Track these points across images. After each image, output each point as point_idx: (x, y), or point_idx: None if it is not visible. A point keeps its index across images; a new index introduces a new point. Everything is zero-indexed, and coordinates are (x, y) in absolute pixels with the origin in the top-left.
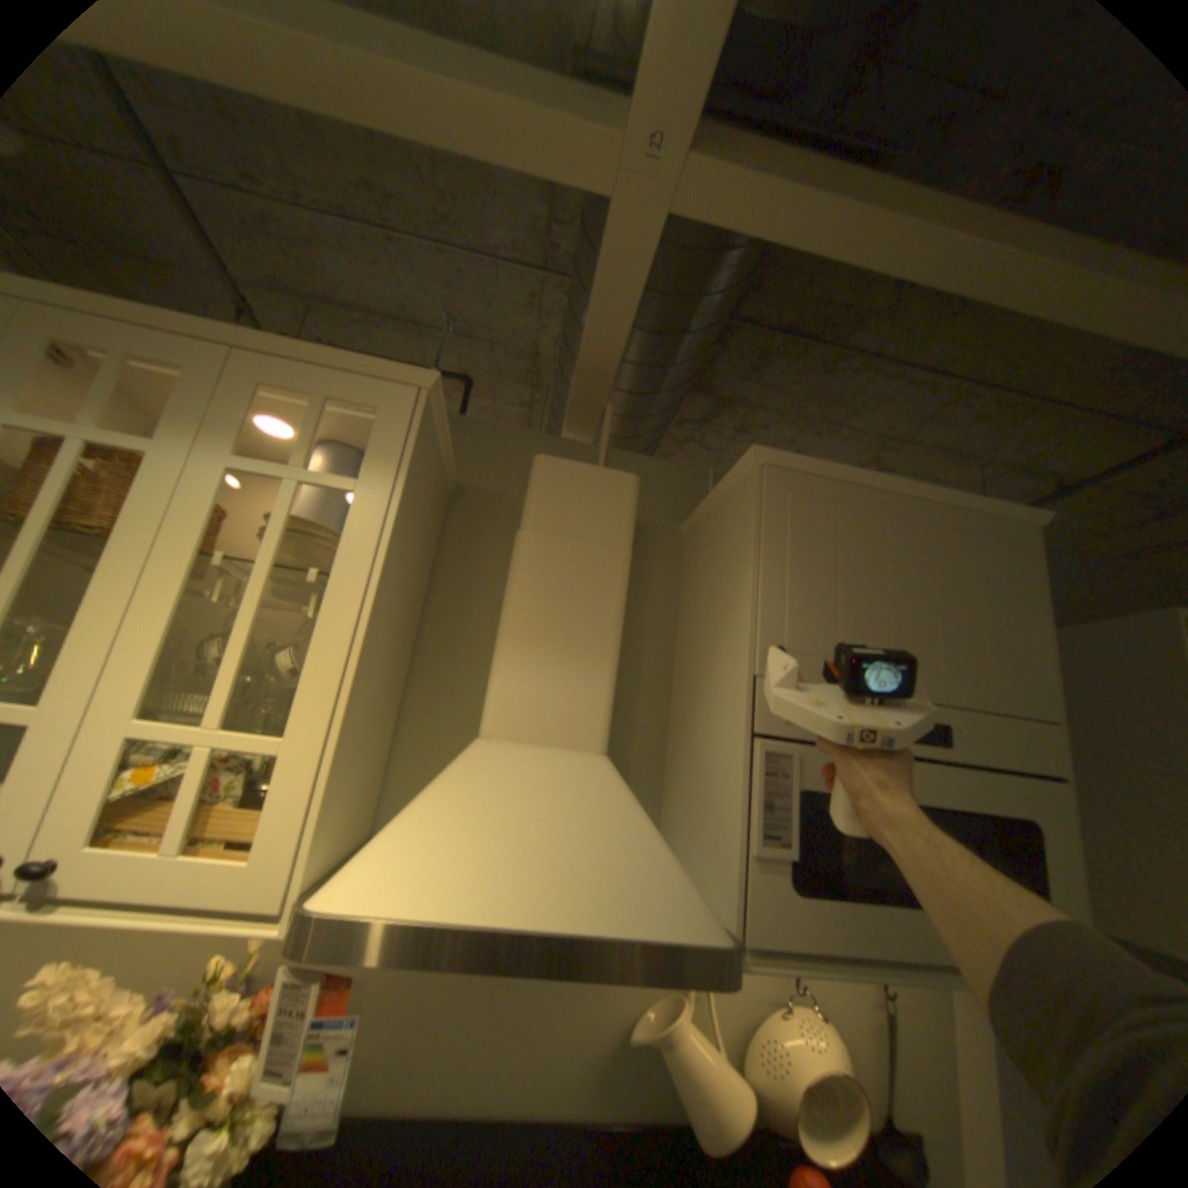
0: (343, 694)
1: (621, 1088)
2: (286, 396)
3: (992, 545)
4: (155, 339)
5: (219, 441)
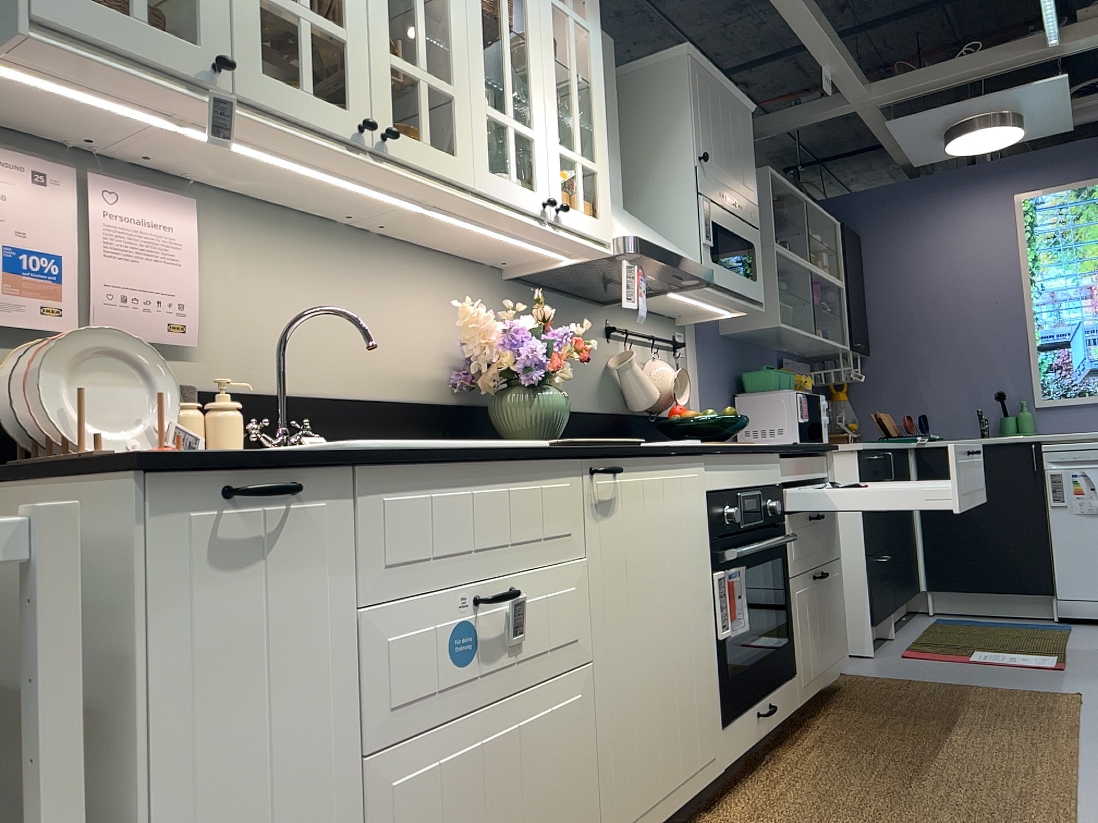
0: (607, 148)
1: (606, 399)
2: None
3: (743, 121)
4: None
5: None
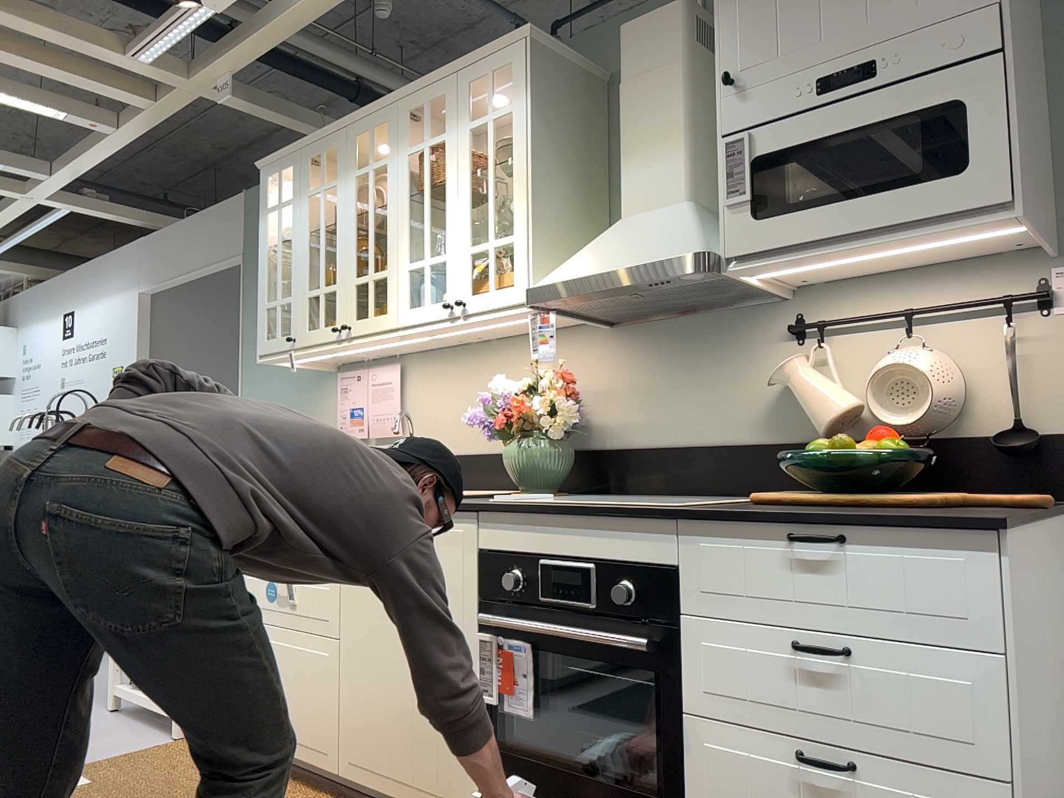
0: (529, 208)
1: (781, 423)
2: (487, 83)
3: None
4: (434, 91)
5: (463, 121)
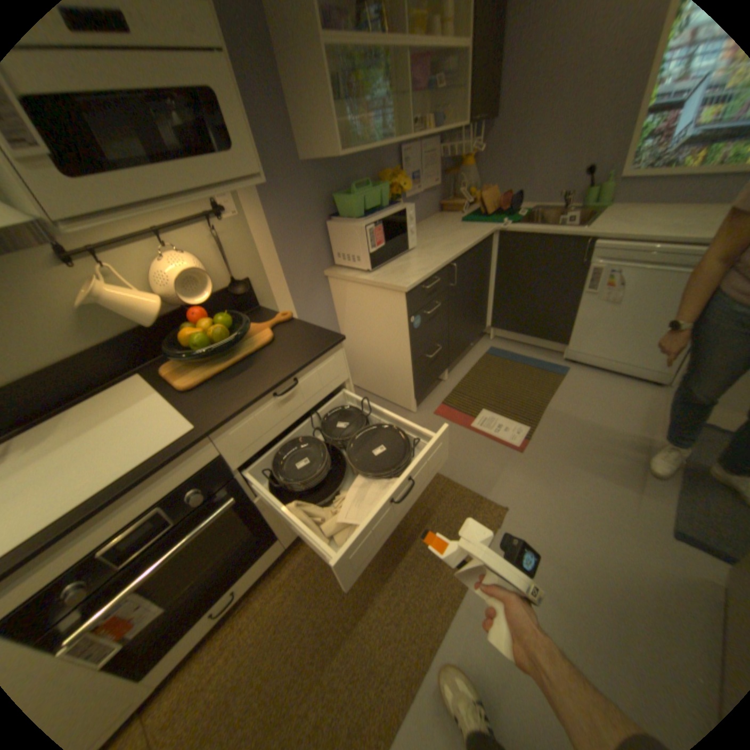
0: None
1: (94, 330)
2: None
3: None
4: None
5: None
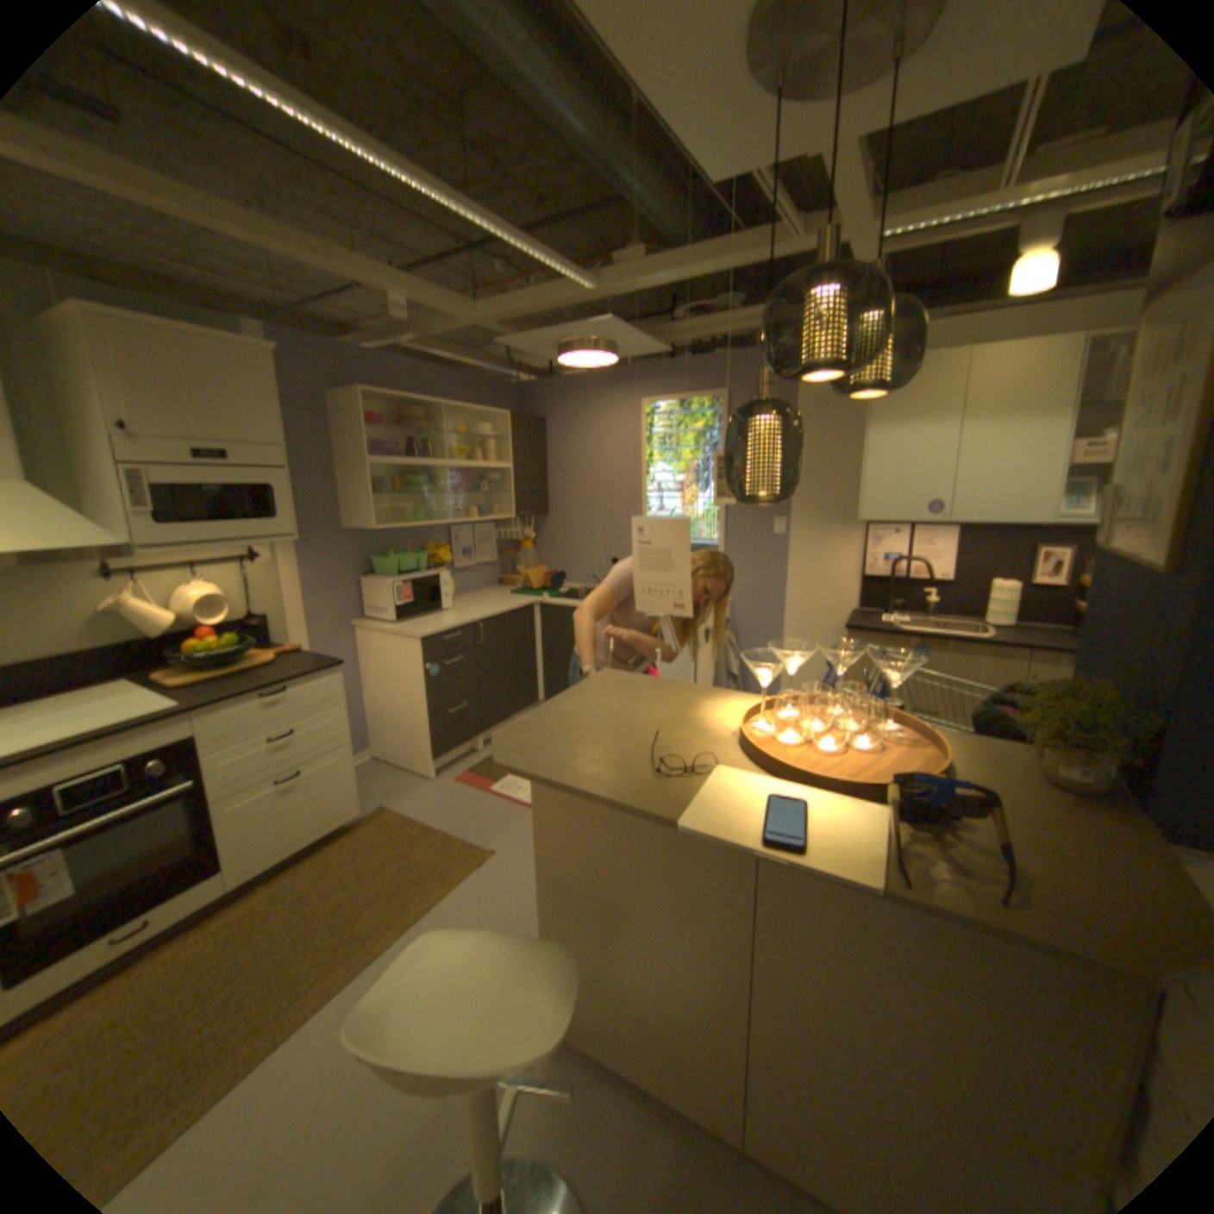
0: None
1: (102, 634)
2: None
3: (244, 363)
4: None
5: None
